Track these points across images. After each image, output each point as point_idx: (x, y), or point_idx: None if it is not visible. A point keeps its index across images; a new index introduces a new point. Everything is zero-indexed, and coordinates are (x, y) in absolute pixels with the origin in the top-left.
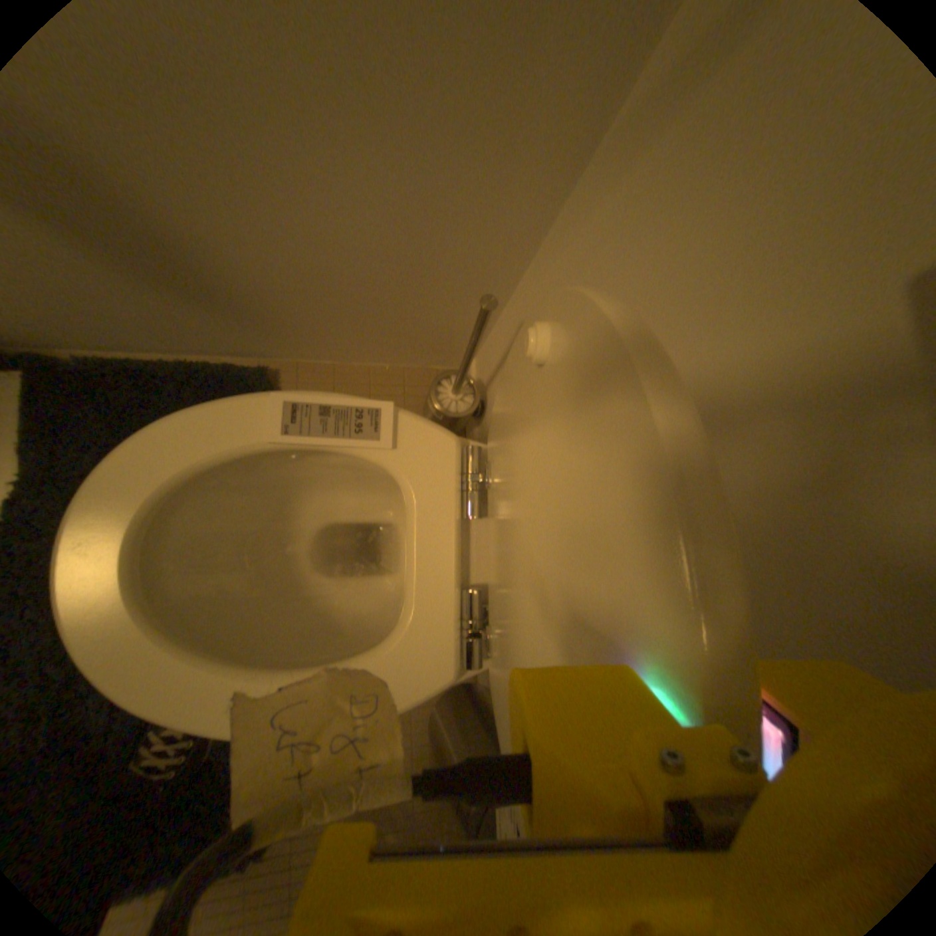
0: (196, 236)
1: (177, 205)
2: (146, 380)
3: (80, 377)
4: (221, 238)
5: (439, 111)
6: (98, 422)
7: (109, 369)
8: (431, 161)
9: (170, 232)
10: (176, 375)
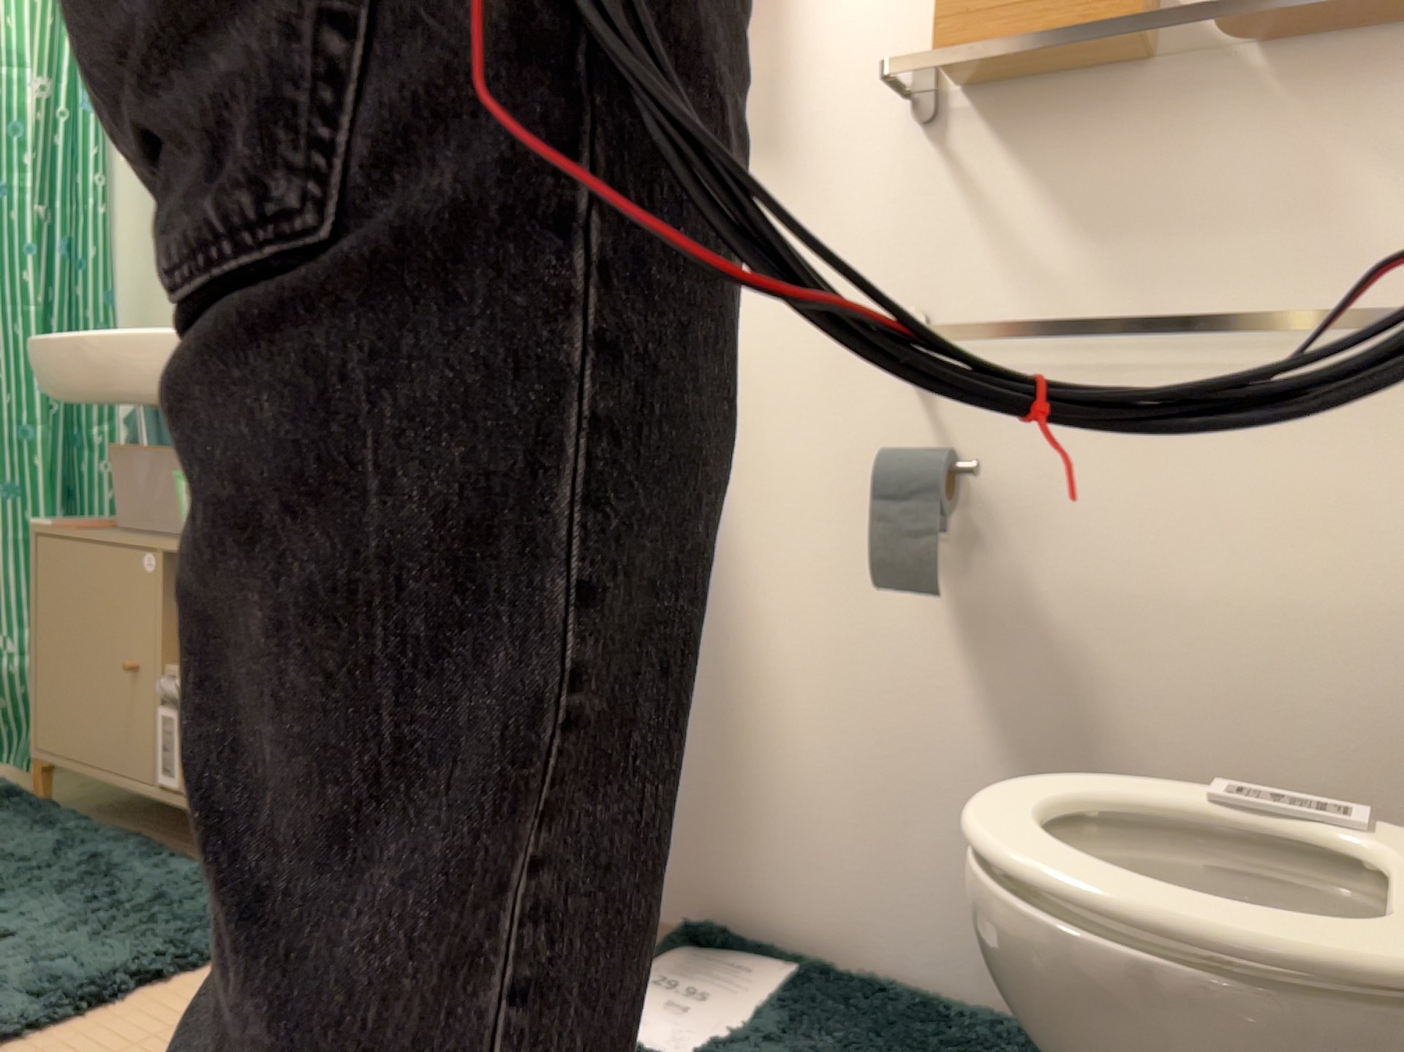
0: (1127, 749)
1: (1129, 710)
2: (926, 994)
3: (851, 970)
4: (1151, 752)
5: (1397, 612)
6: (850, 1004)
7: (886, 976)
8: (1393, 657)
9: (1104, 744)
10: (965, 1003)
